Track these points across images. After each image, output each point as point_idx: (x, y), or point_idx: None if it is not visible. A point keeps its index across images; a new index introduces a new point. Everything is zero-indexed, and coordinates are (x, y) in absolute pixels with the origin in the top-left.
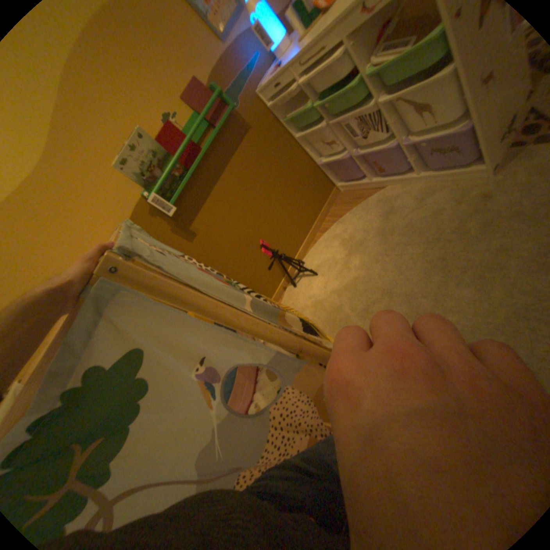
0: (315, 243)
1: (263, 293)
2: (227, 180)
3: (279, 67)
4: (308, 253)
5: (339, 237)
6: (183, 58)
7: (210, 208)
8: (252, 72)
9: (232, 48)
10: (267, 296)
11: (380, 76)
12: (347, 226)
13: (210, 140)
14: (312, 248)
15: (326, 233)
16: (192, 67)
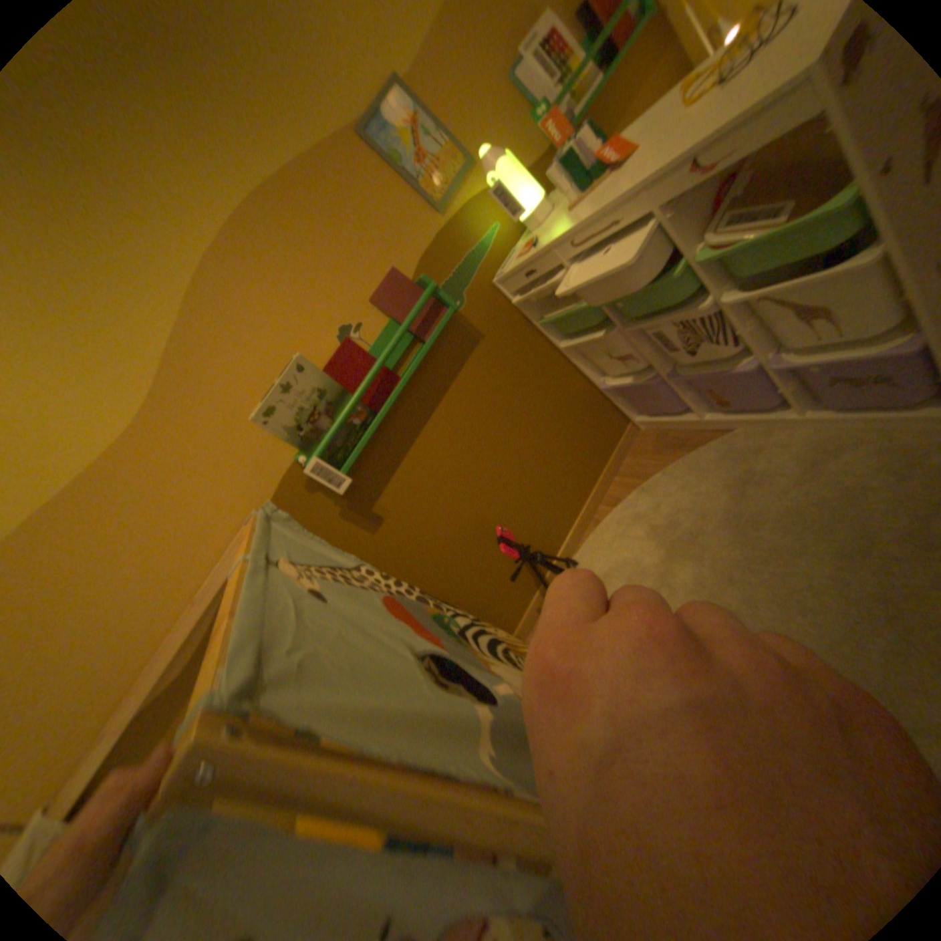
0: (598, 526)
1: (499, 620)
2: (441, 424)
3: (535, 247)
4: (584, 545)
5: (644, 521)
6: (380, 242)
7: (410, 472)
8: (488, 253)
9: (456, 220)
10: (507, 625)
11: (722, 260)
12: (659, 499)
13: (415, 364)
14: (591, 535)
15: (618, 510)
16: (392, 254)
